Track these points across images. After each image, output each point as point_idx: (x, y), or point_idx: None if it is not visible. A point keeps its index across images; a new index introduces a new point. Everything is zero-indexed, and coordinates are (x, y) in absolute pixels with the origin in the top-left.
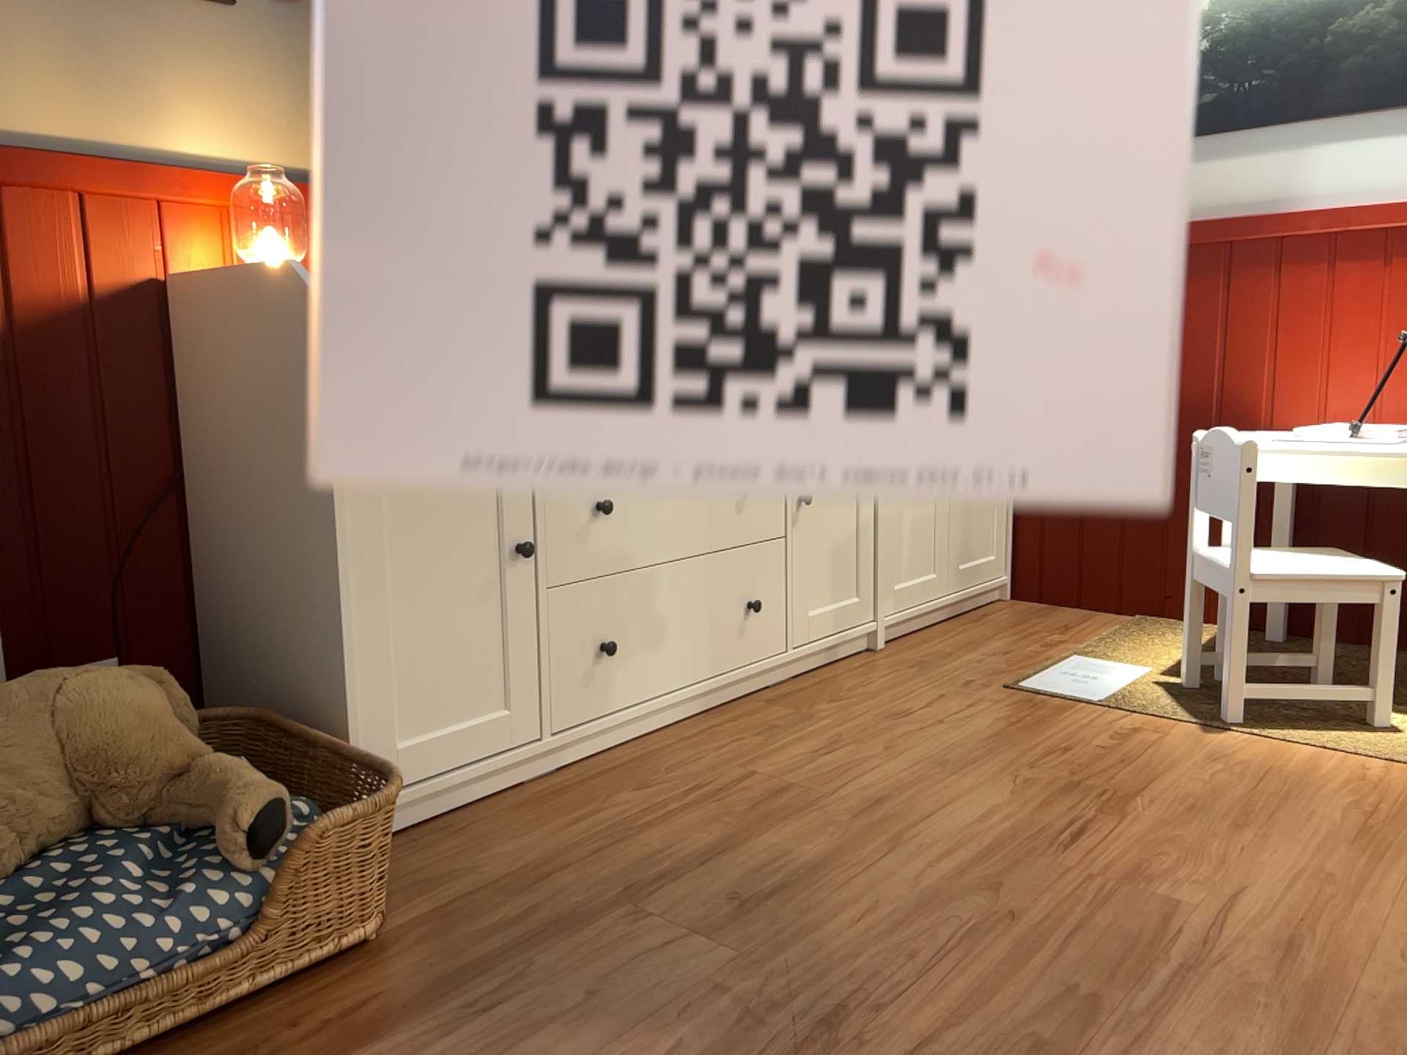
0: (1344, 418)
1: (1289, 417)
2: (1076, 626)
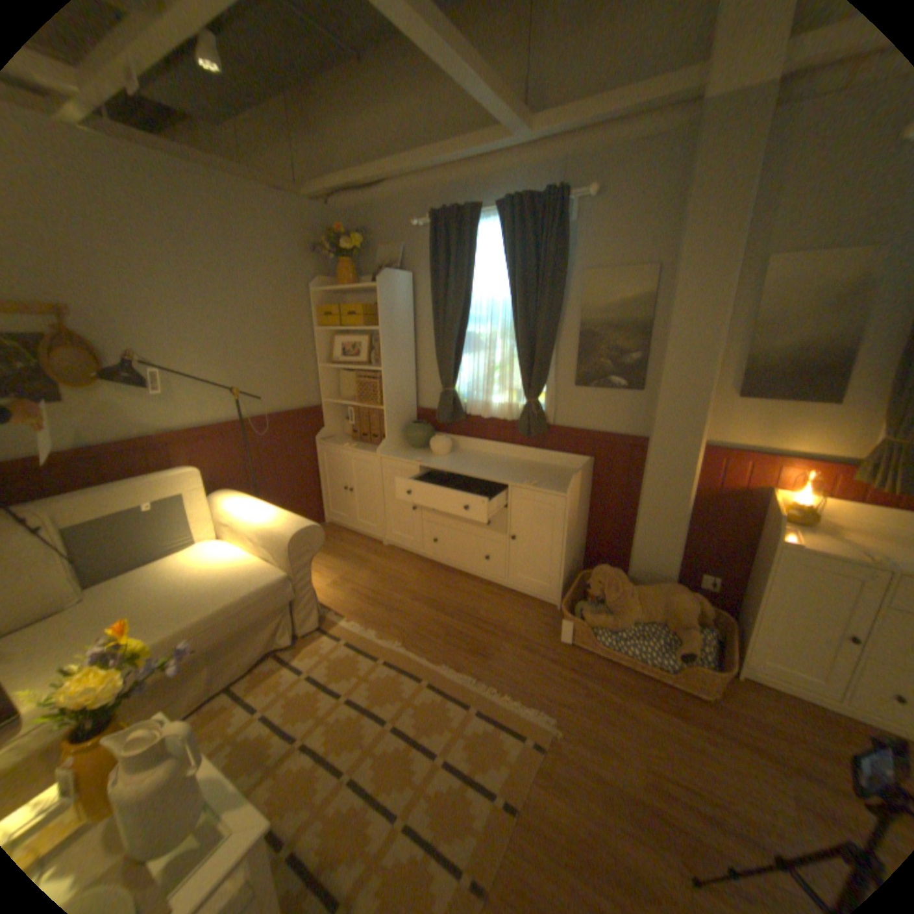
0: None
1: None
2: None
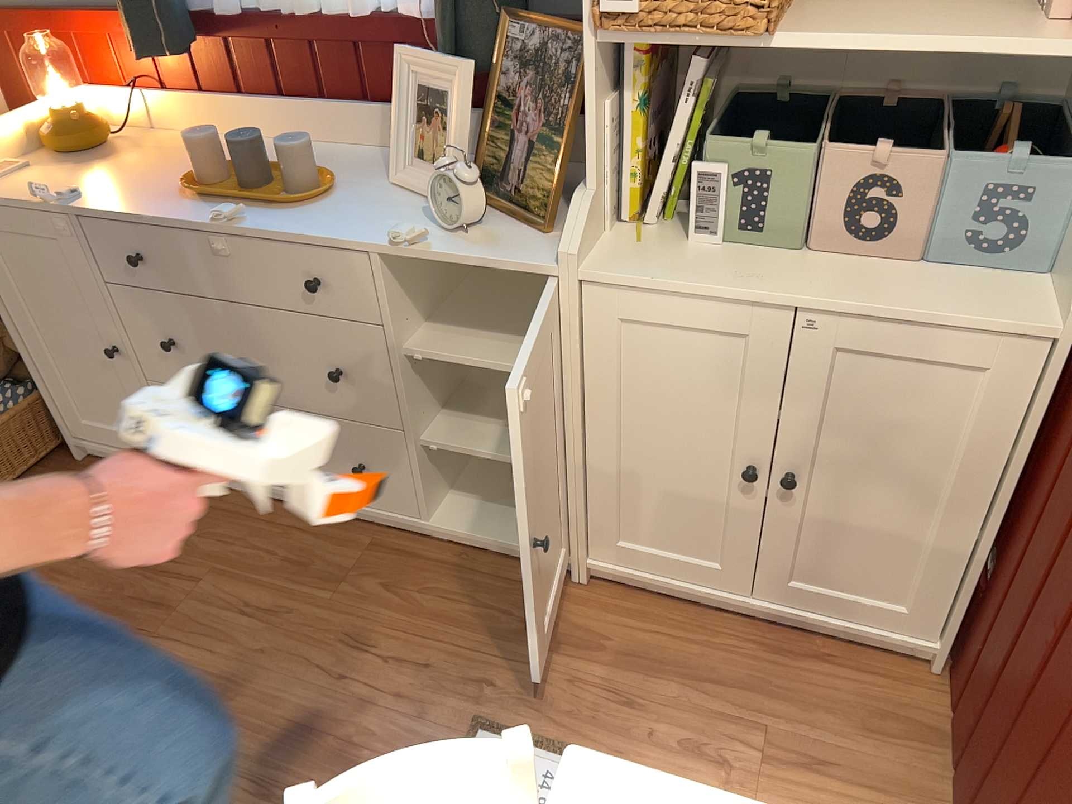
0: None
1: None
2: (824, 770)
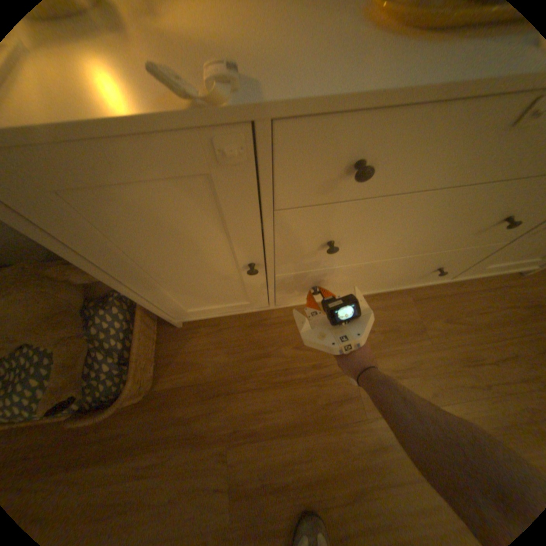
0: None
1: None
2: None
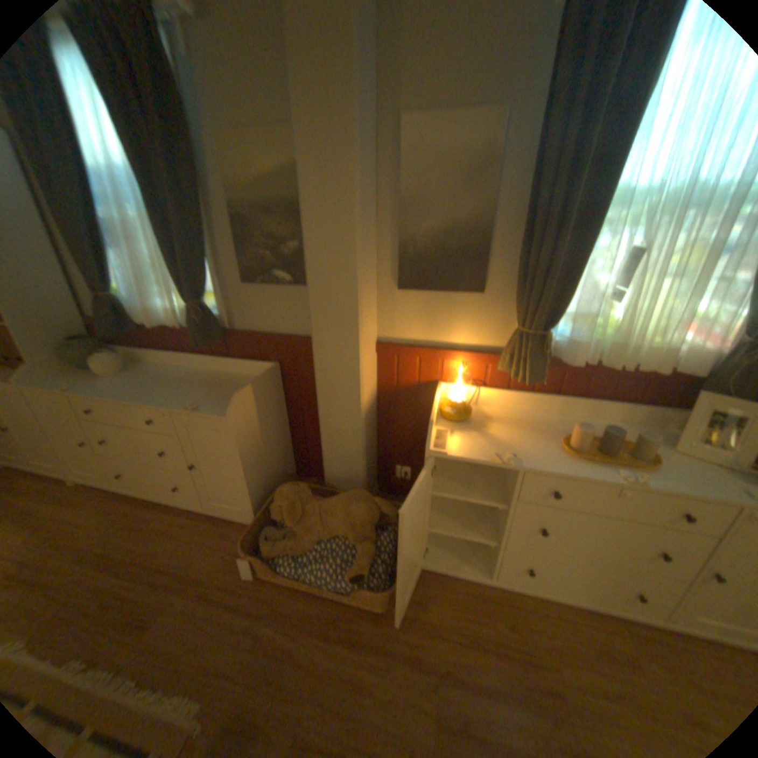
0: None
1: None
2: None
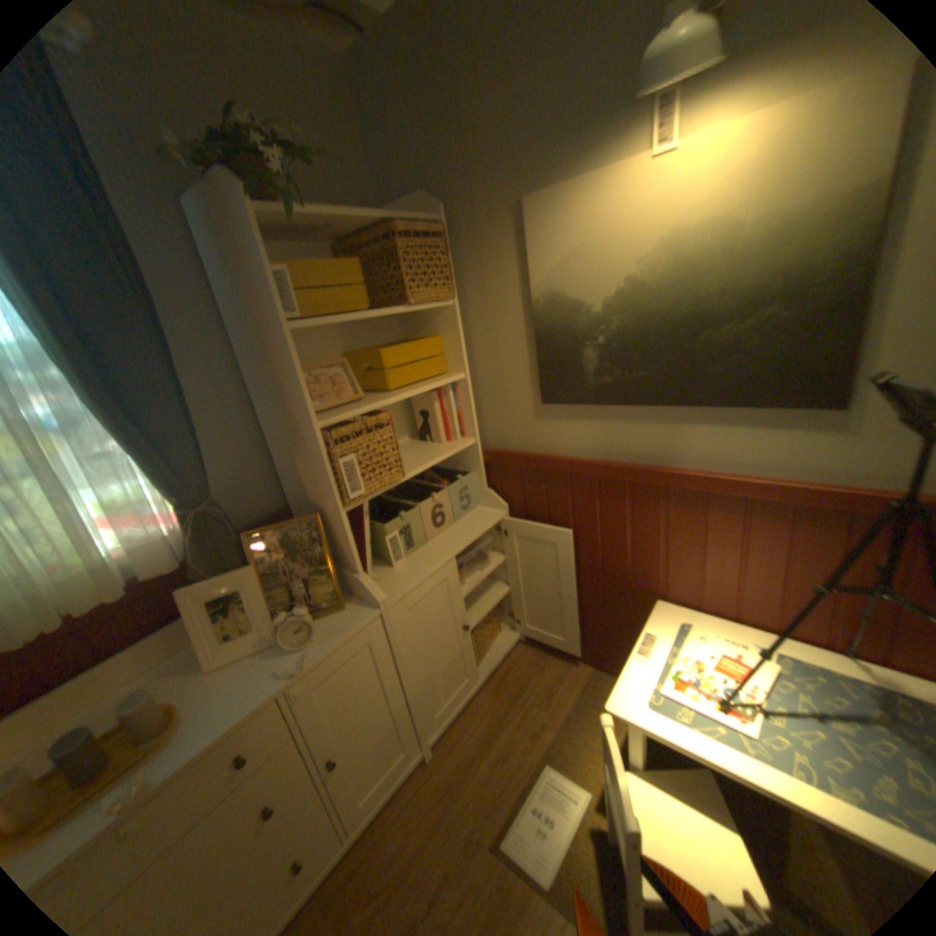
0: (718, 607)
1: (679, 596)
2: (557, 692)
